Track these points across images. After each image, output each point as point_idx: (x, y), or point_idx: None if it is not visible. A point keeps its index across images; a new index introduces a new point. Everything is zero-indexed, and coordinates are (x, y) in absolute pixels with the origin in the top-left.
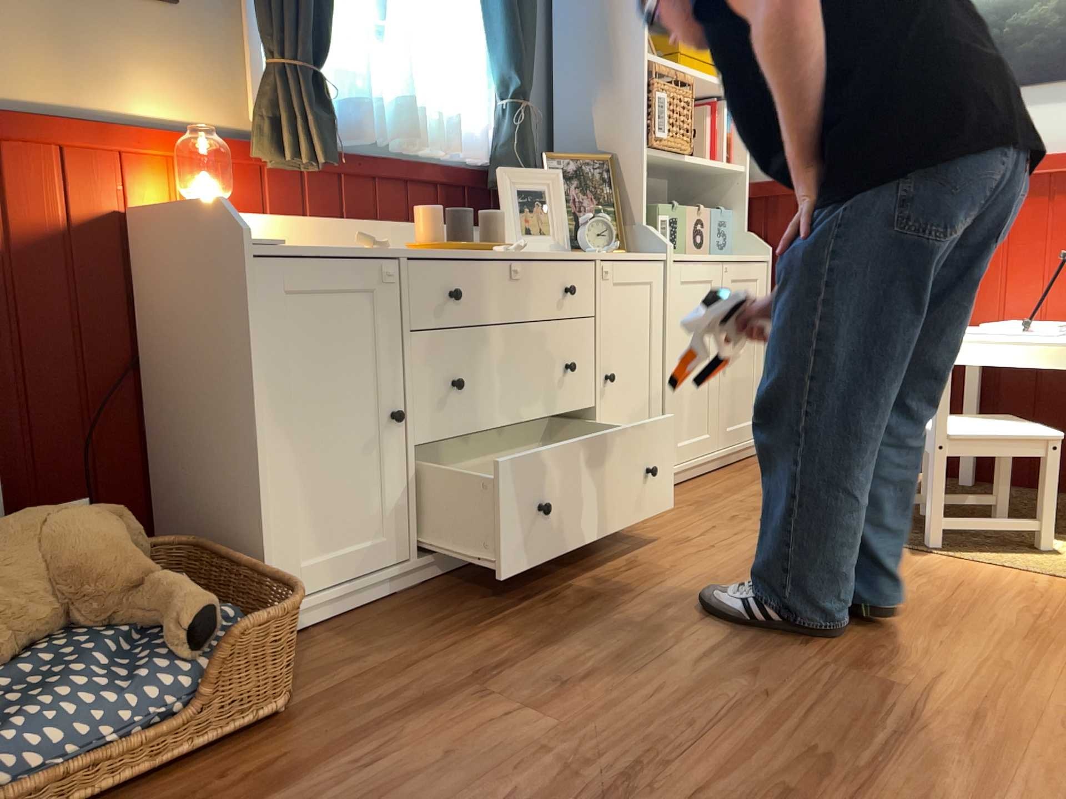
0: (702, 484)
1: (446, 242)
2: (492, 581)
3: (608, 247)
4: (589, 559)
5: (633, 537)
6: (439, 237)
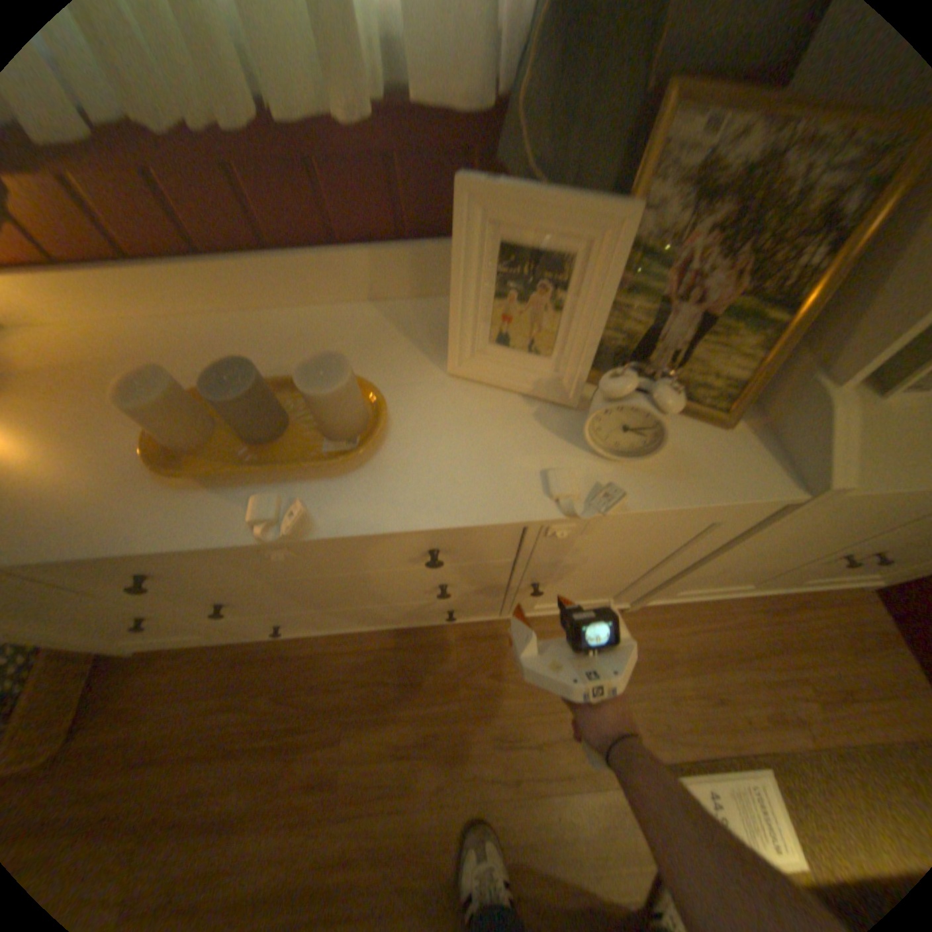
0: (690, 620)
1: (160, 476)
2: (311, 673)
3: (637, 457)
4: (406, 703)
5: (483, 691)
6: (179, 436)
